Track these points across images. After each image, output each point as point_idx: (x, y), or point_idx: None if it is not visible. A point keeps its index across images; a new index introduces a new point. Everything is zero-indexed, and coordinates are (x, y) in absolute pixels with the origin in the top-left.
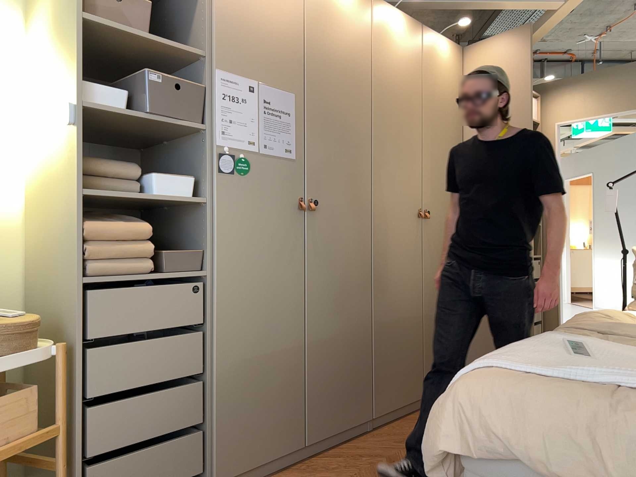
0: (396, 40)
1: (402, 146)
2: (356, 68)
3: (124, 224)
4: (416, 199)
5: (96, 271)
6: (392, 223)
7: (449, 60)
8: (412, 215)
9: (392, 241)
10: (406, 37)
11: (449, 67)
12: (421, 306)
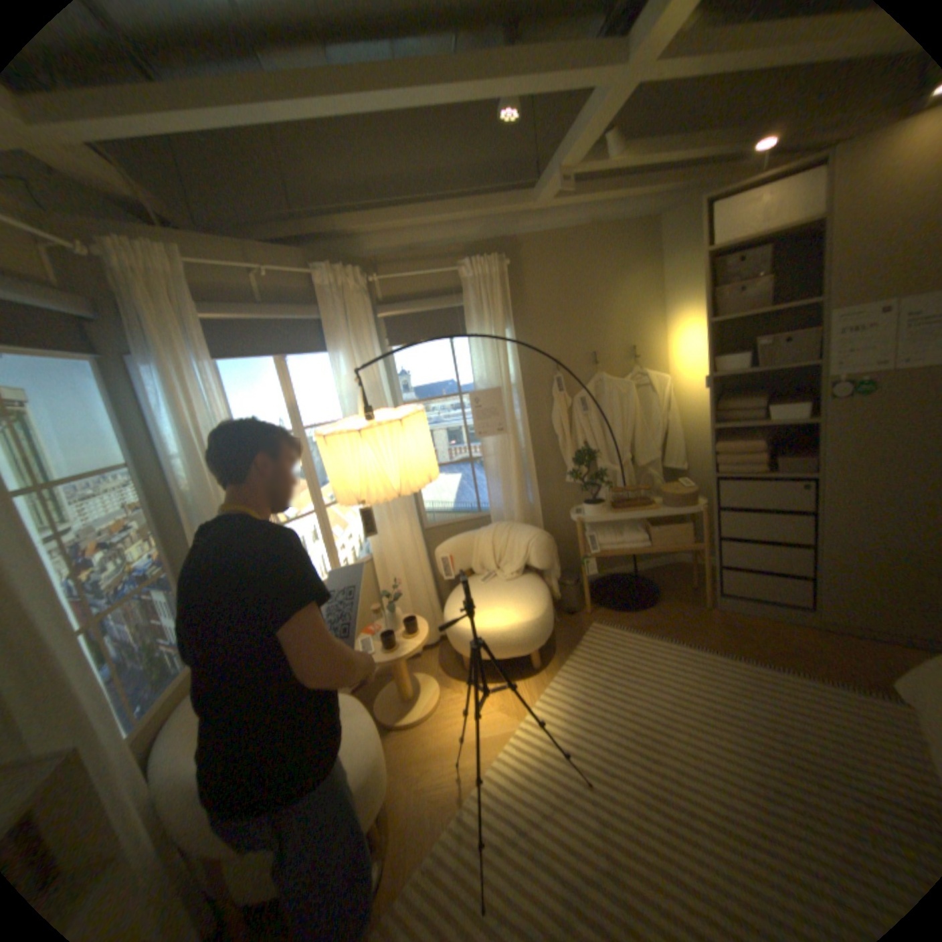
0: None
1: None
2: None
3: (745, 442)
4: None
5: (725, 470)
6: None
7: None
8: None
9: None
10: None
11: None
12: None
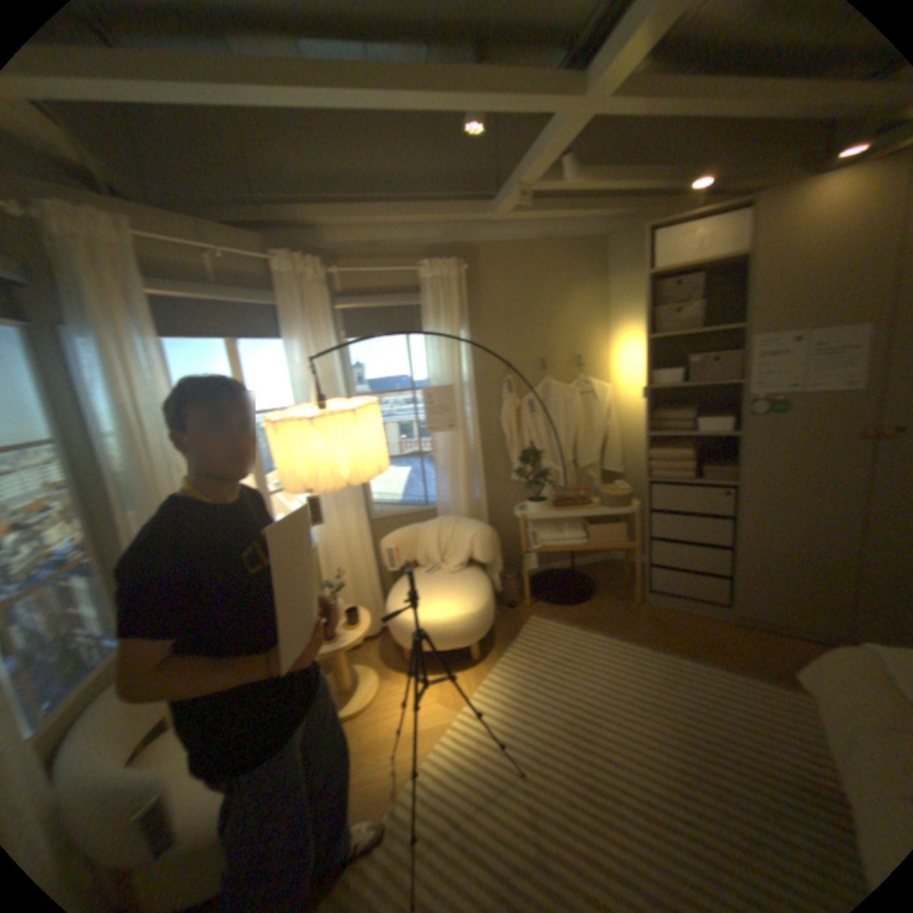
0: None
1: None
2: None
3: (676, 450)
4: None
5: (658, 475)
6: None
7: None
8: None
9: None
10: None
11: None
12: None
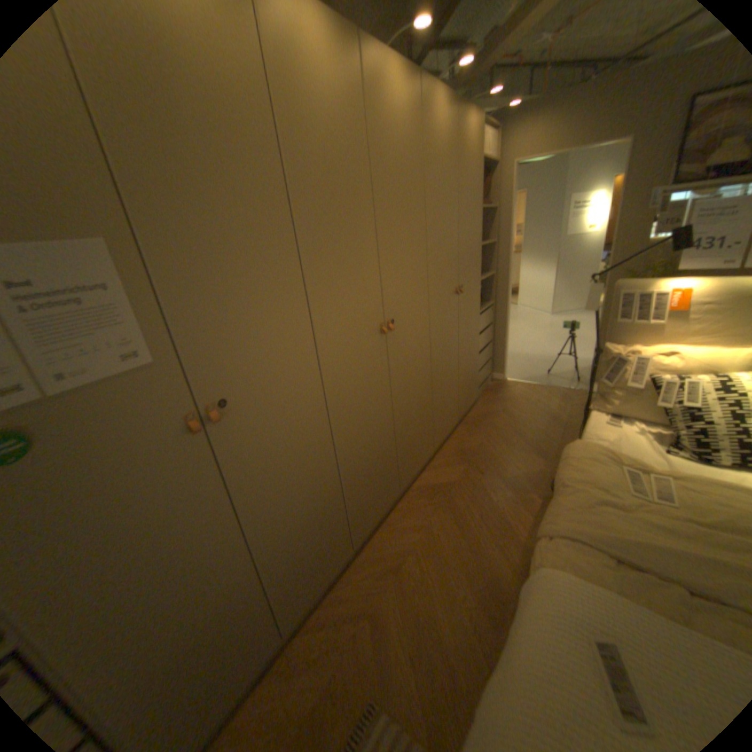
0: (315, 70)
1: (348, 255)
2: (245, 144)
3: None
4: (375, 316)
5: None
6: (347, 361)
7: (403, 95)
8: (371, 338)
9: (350, 381)
10: (332, 61)
11: (403, 108)
12: (391, 422)
